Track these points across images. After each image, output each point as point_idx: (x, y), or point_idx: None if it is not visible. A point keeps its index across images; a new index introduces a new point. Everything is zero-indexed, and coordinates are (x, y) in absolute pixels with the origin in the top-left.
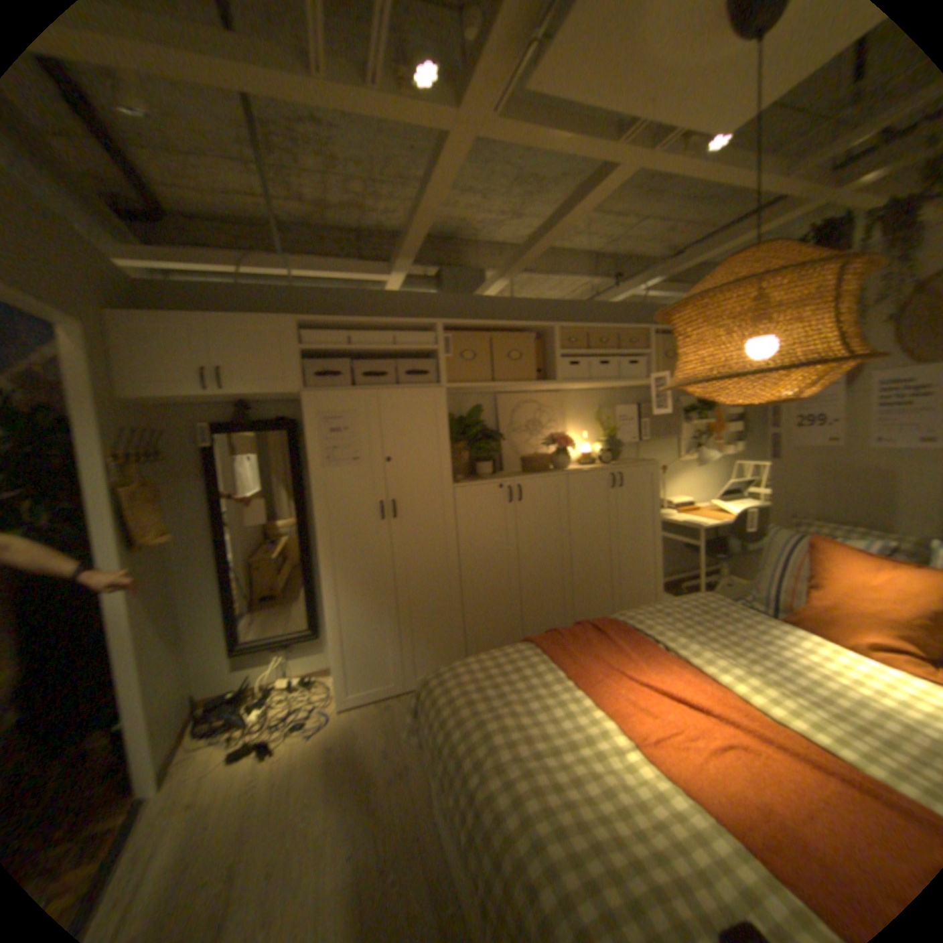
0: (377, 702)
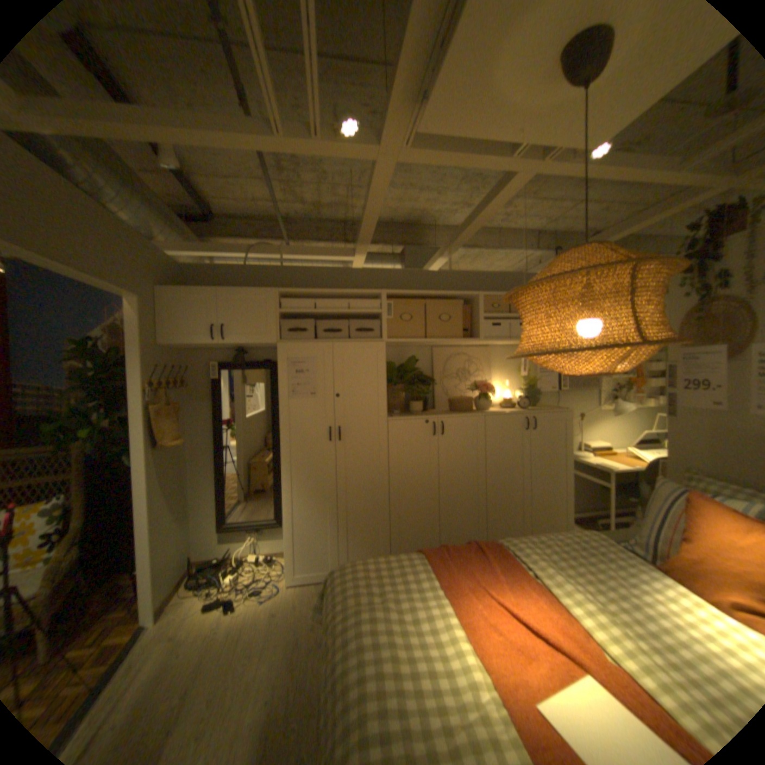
0: (317, 584)
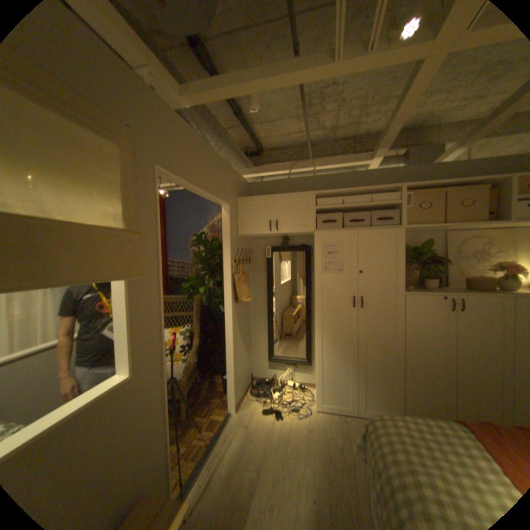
0: (341, 416)
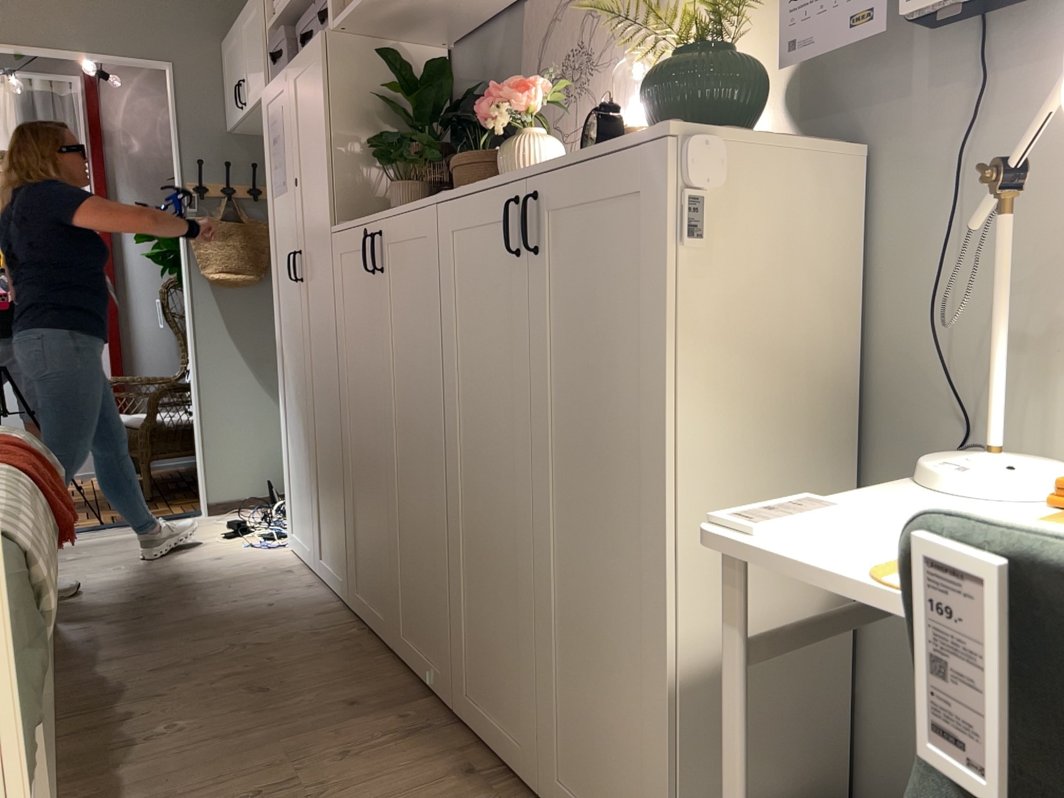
0: (305, 566)
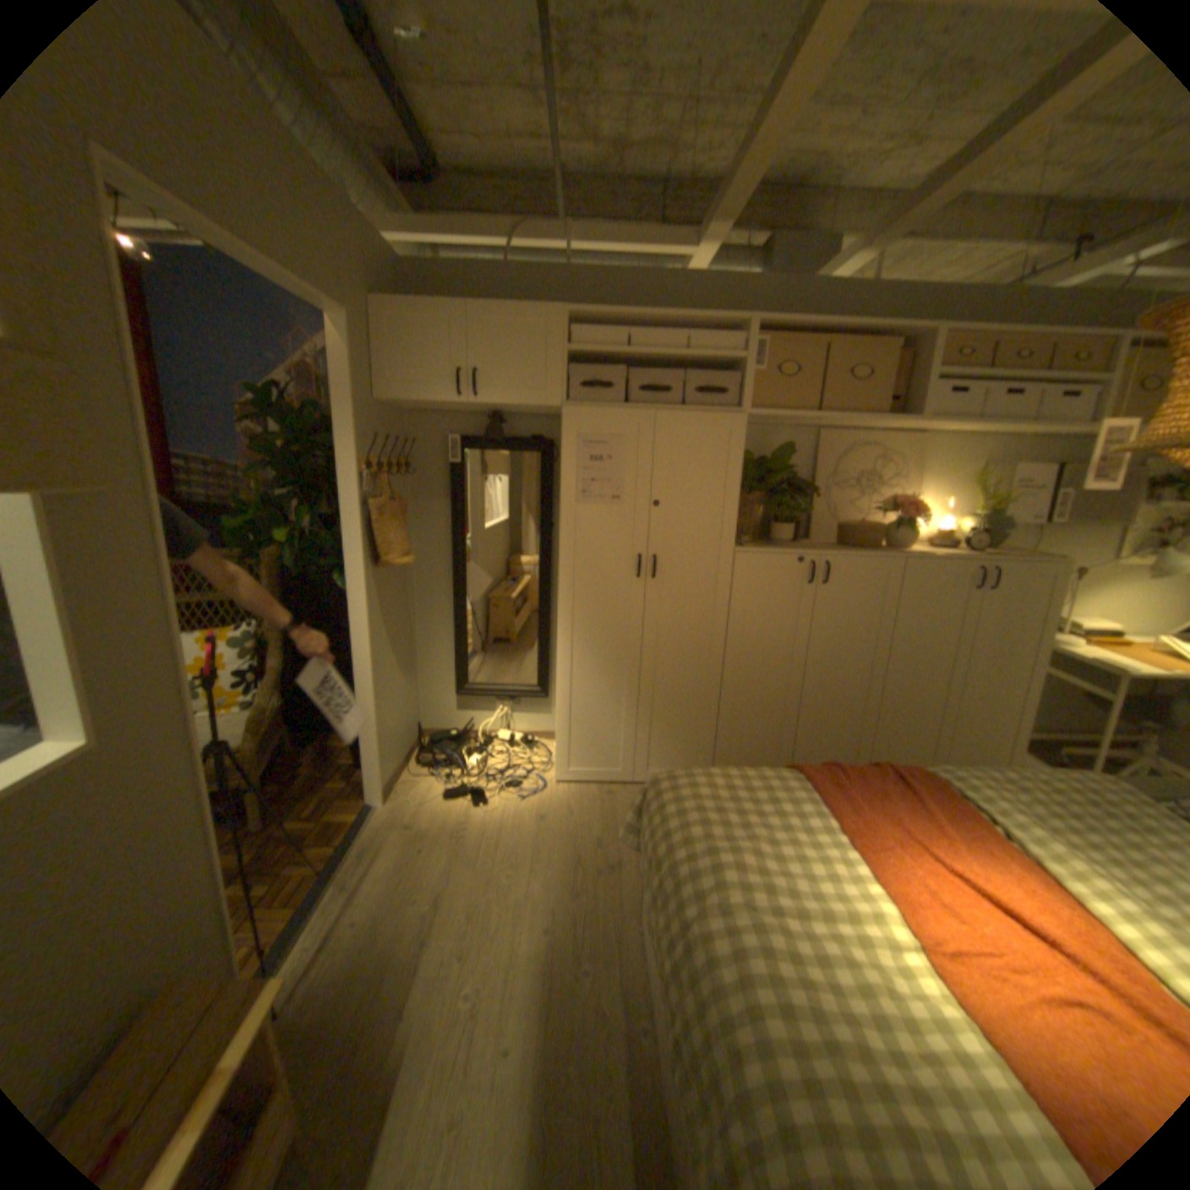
0: (602, 784)
